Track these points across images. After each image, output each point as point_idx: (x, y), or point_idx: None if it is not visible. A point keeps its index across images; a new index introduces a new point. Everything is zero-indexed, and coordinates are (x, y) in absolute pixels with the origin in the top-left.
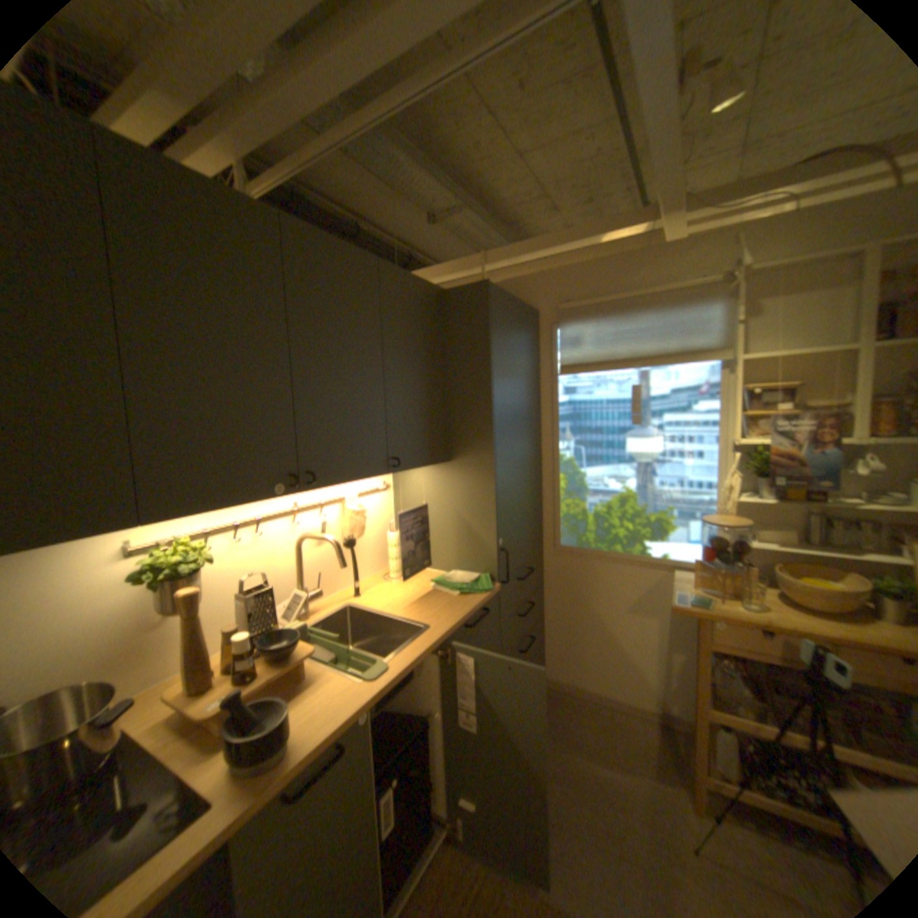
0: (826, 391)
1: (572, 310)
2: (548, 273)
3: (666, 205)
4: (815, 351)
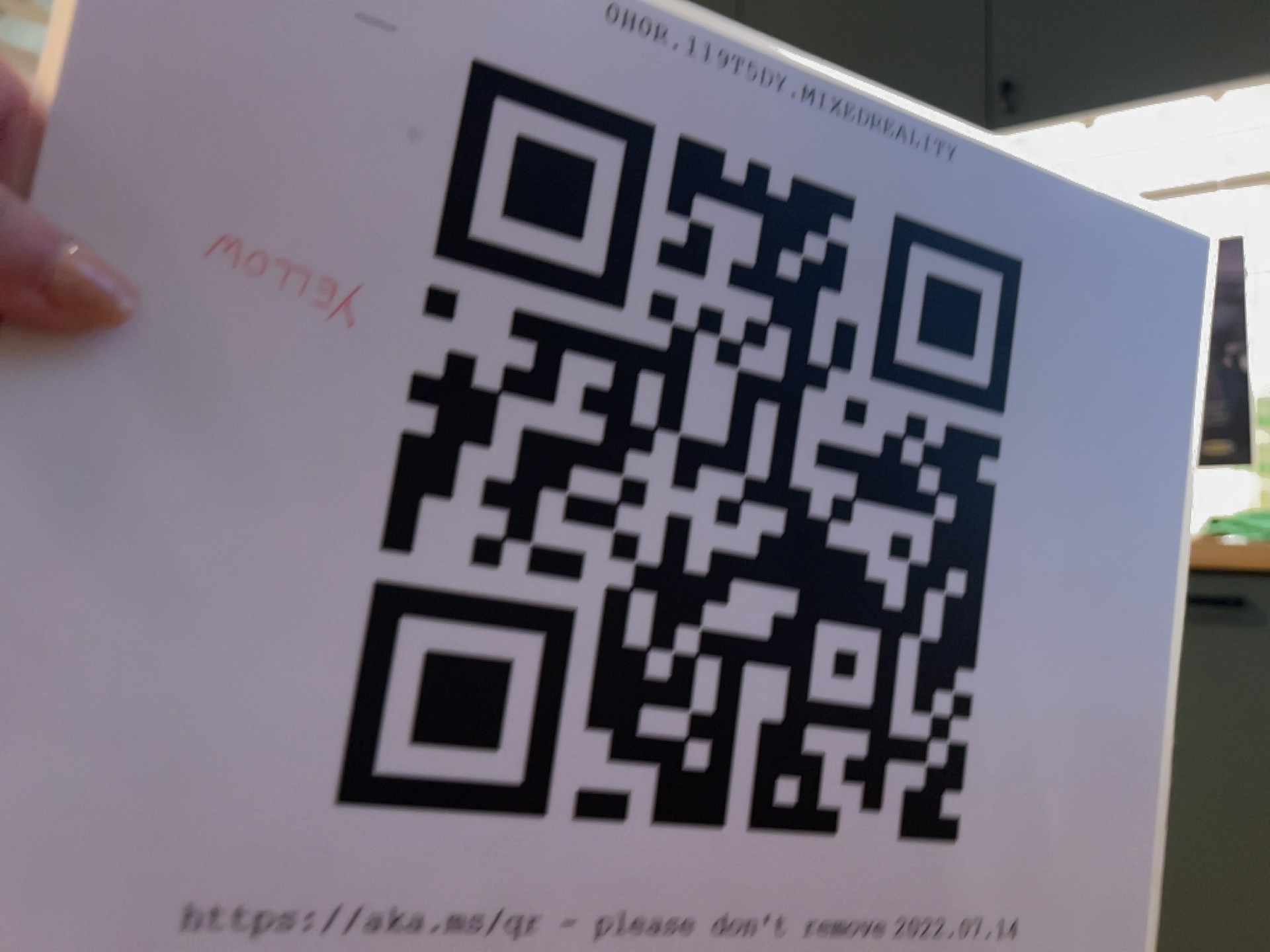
0: None
1: None
2: None
3: None
4: None
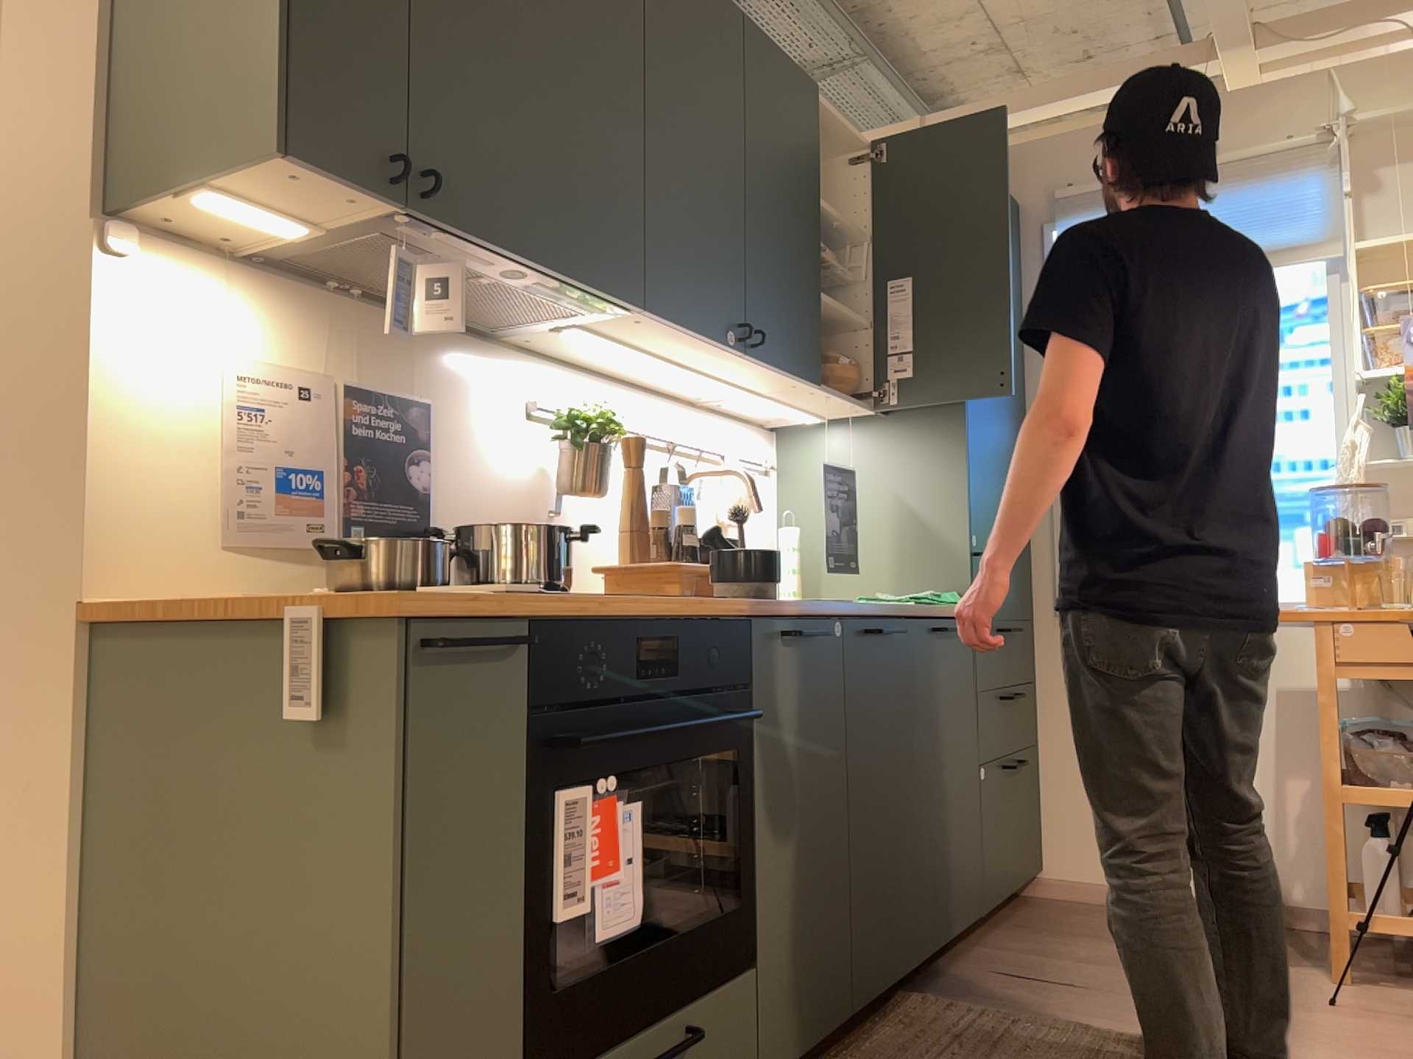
0: None
1: (1077, 199)
2: (1034, 146)
3: (1218, 40)
4: None
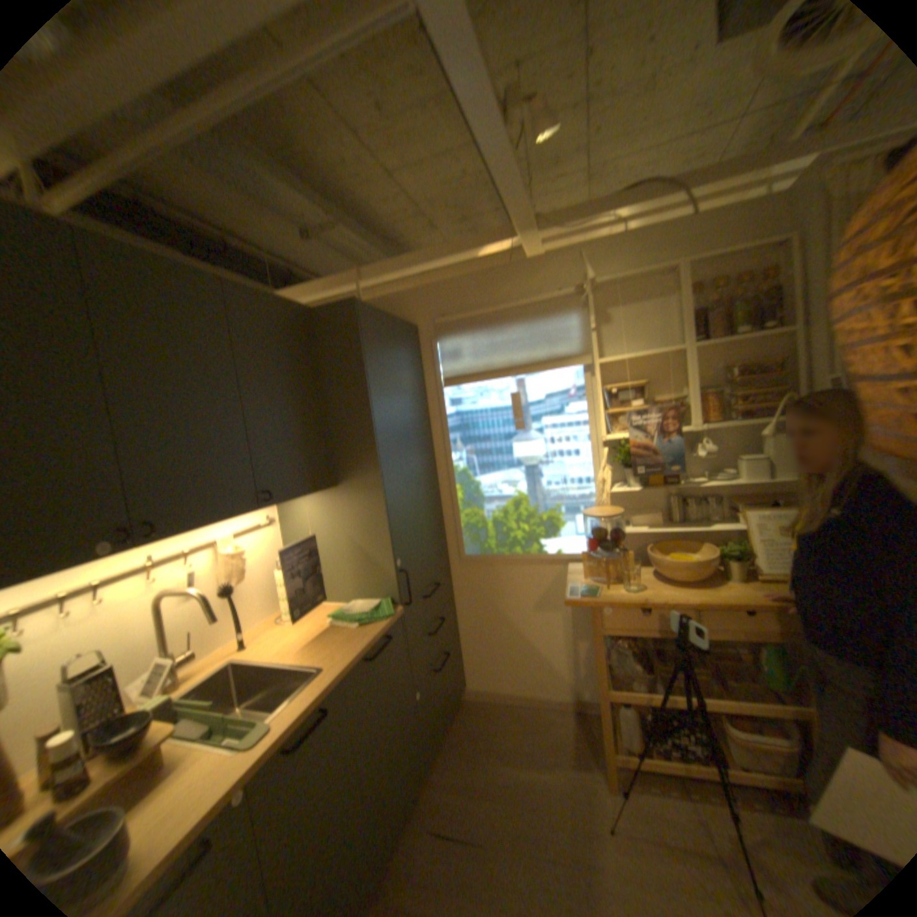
0: (667, 387)
1: (448, 325)
2: (422, 290)
3: (518, 226)
4: (653, 353)
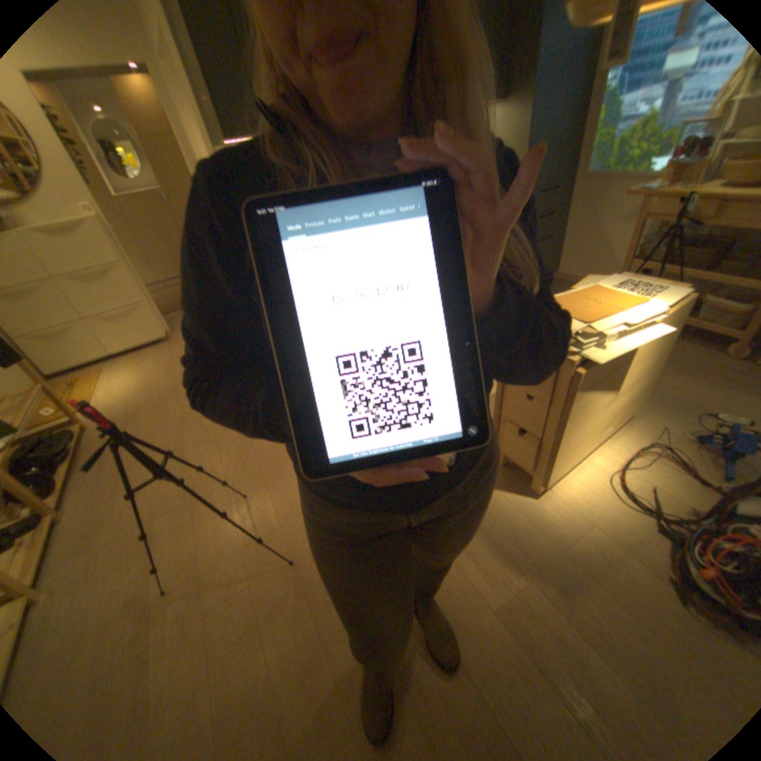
0: None
1: None
2: None
3: None
4: None
